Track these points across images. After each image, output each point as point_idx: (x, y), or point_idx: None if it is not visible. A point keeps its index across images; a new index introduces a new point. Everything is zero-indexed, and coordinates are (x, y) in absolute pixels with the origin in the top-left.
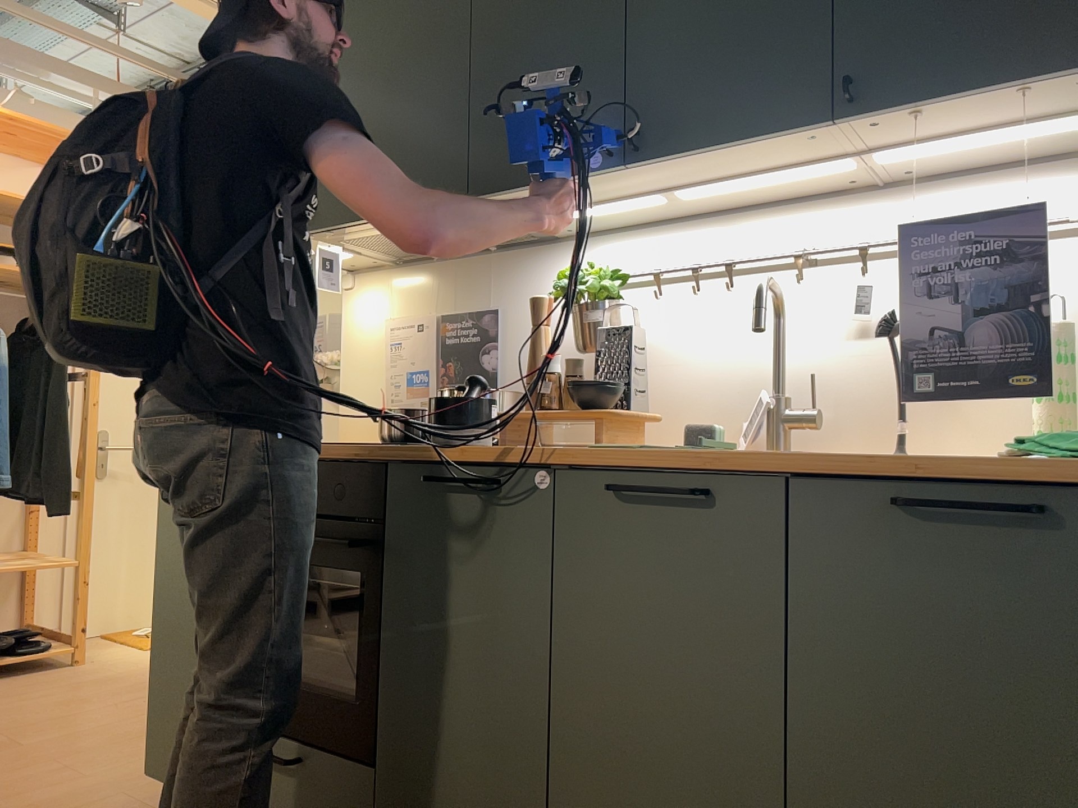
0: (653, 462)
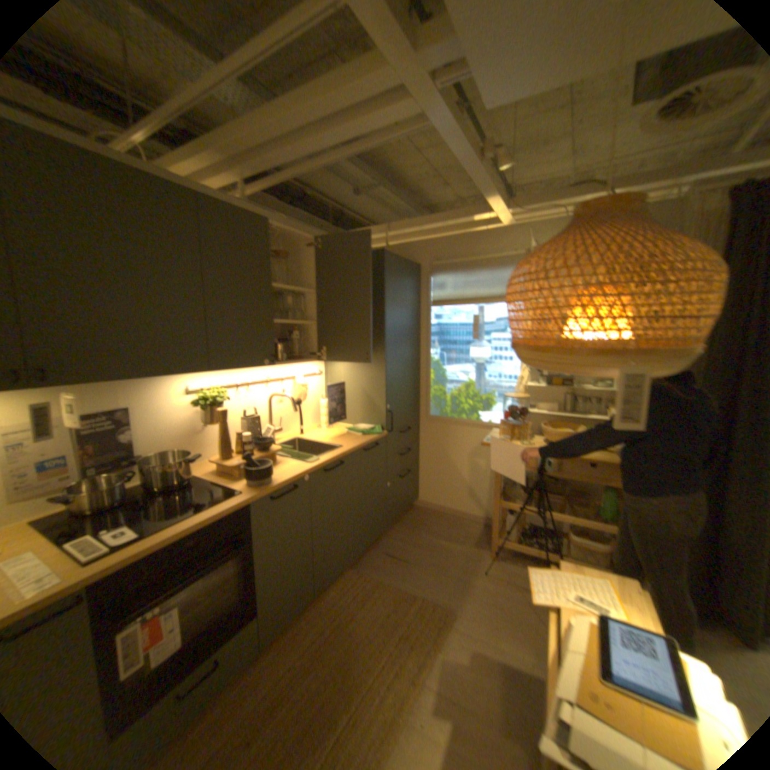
0: (328, 460)
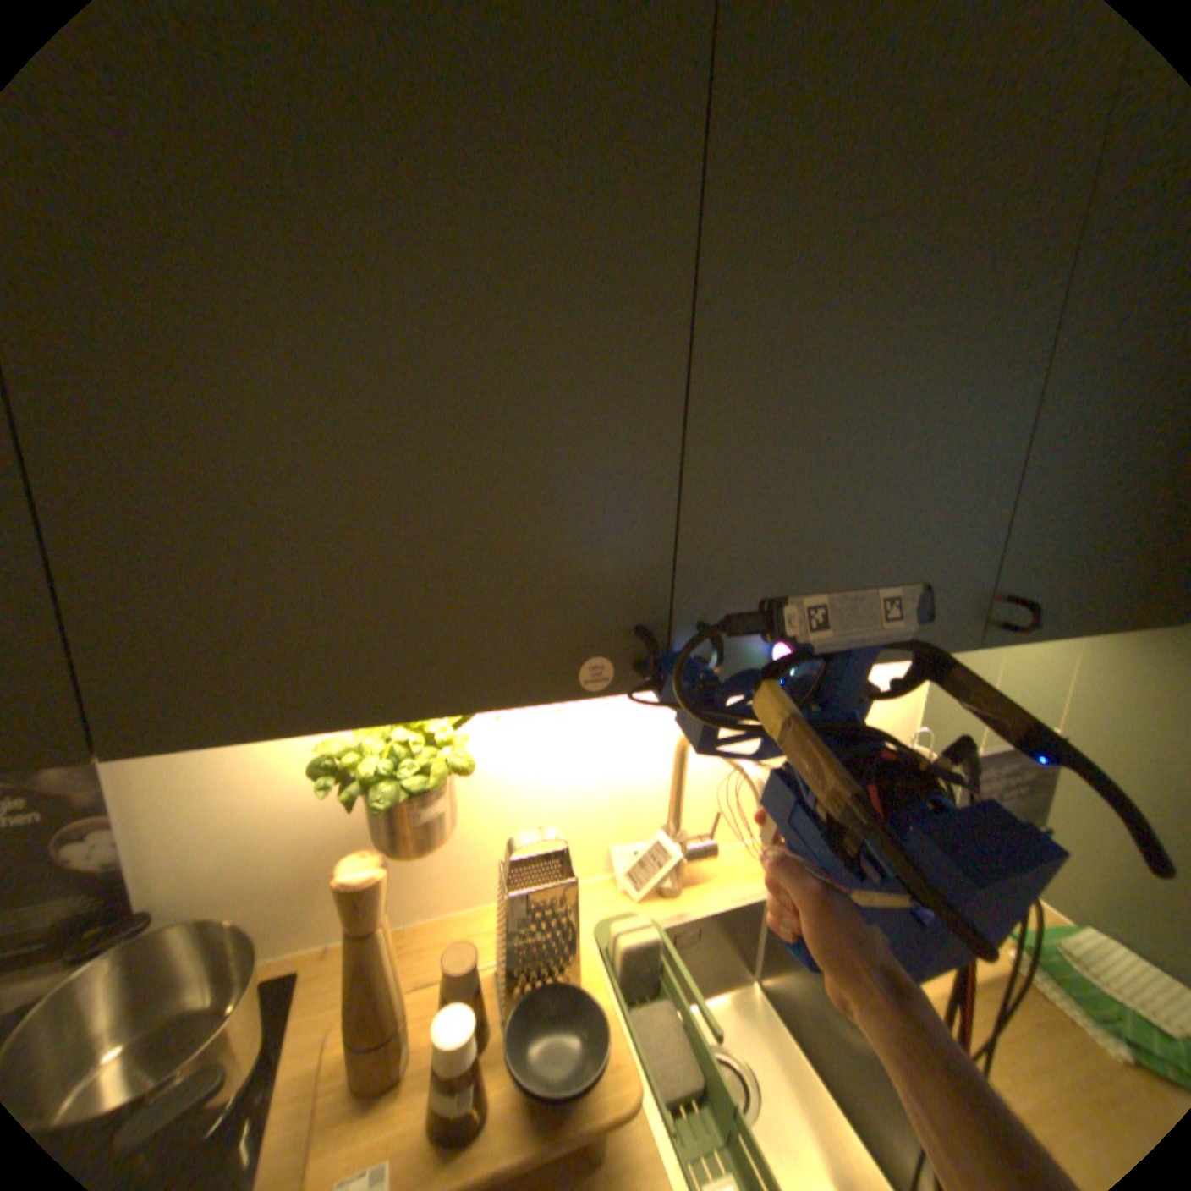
0: None
